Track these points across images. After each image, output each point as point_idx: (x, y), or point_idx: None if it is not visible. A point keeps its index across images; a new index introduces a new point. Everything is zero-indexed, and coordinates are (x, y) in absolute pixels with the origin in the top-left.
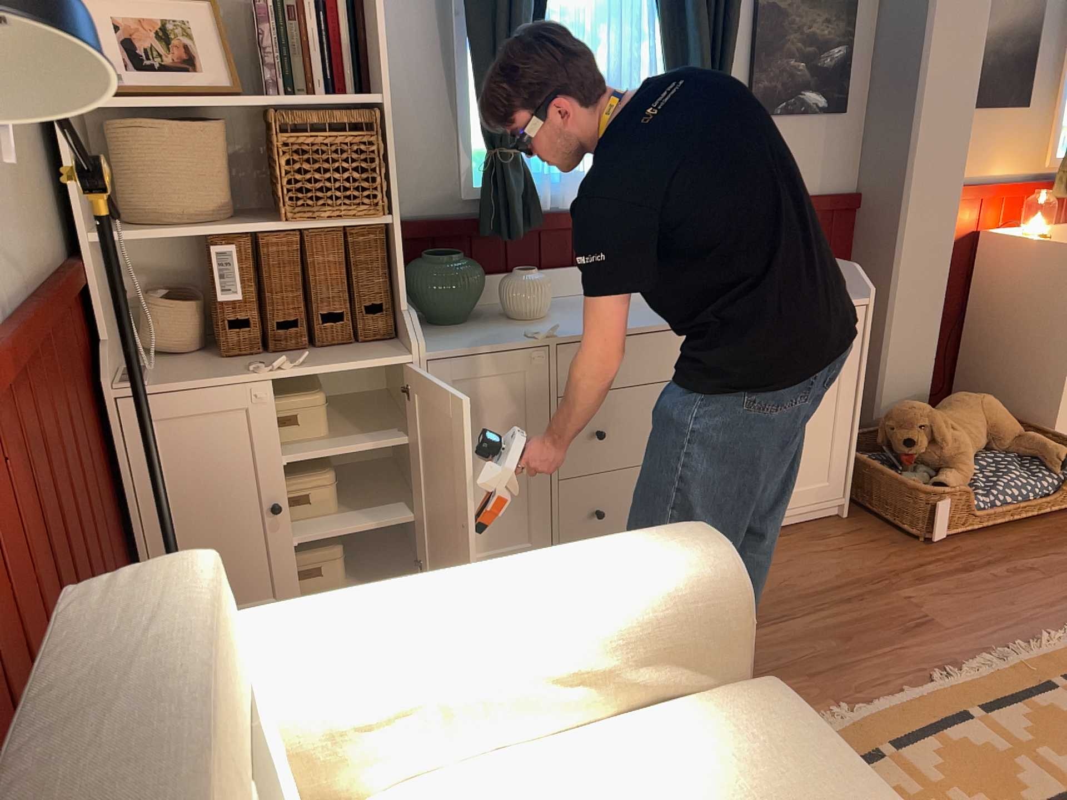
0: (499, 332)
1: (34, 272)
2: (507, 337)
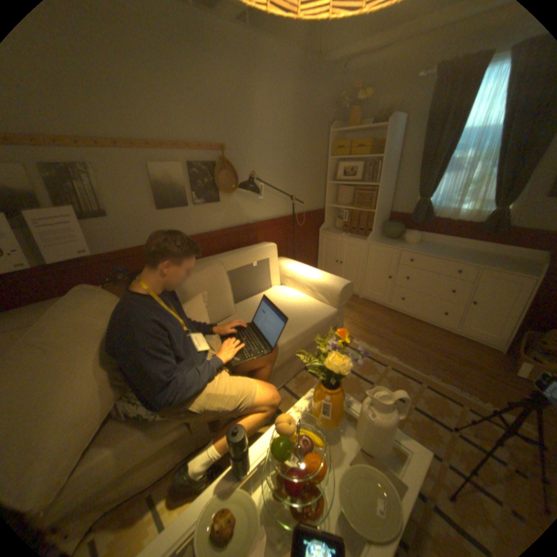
0: (393, 244)
1: (308, 210)
2: (391, 245)
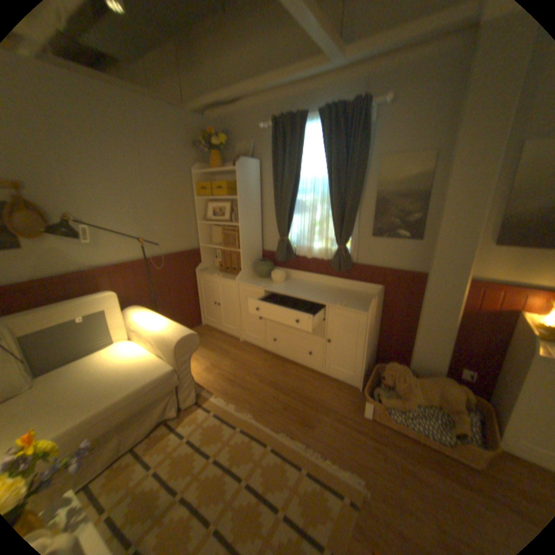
0: (261, 283)
1: (177, 250)
2: (258, 284)
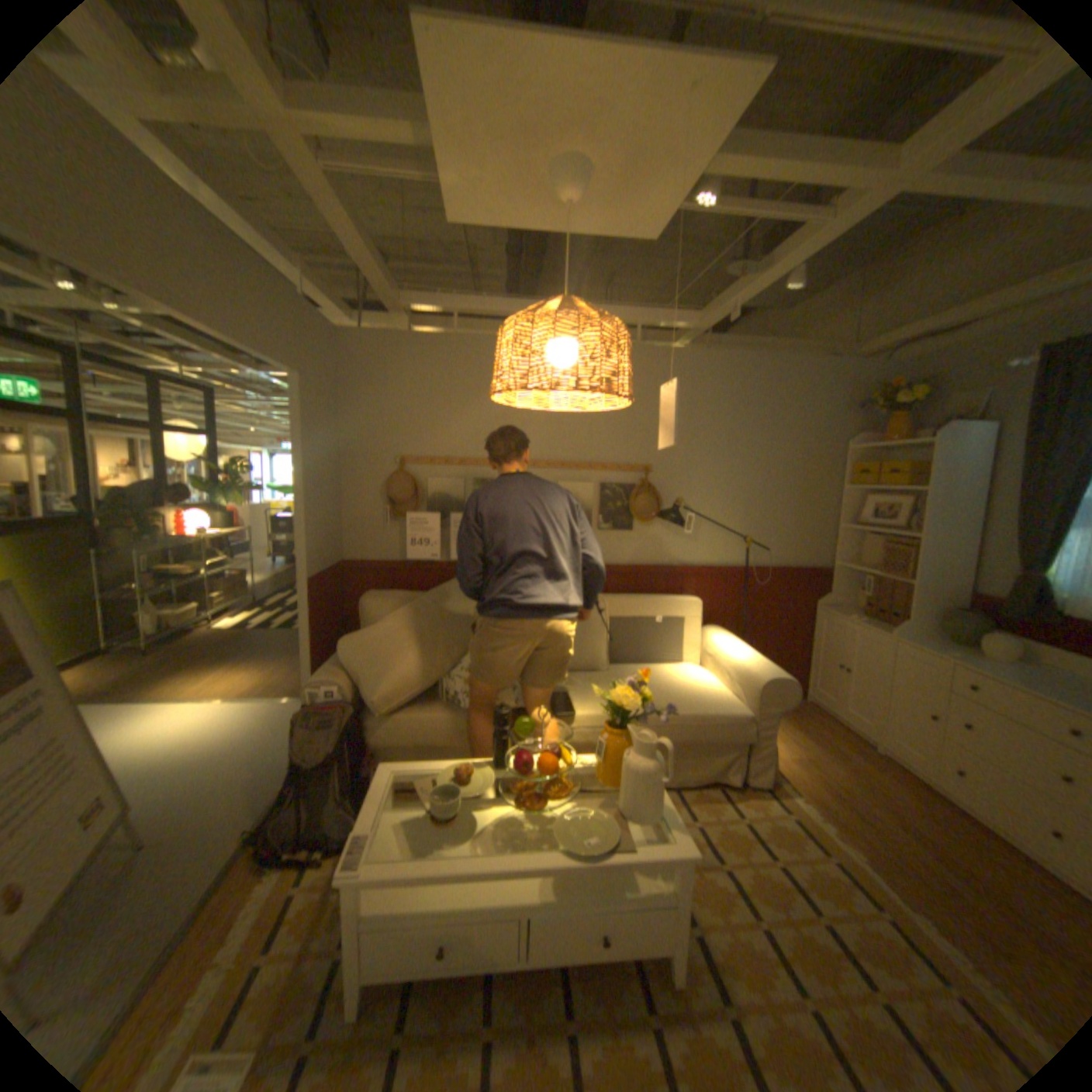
0: (950, 650)
1: (793, 563)
2: (942, 651)
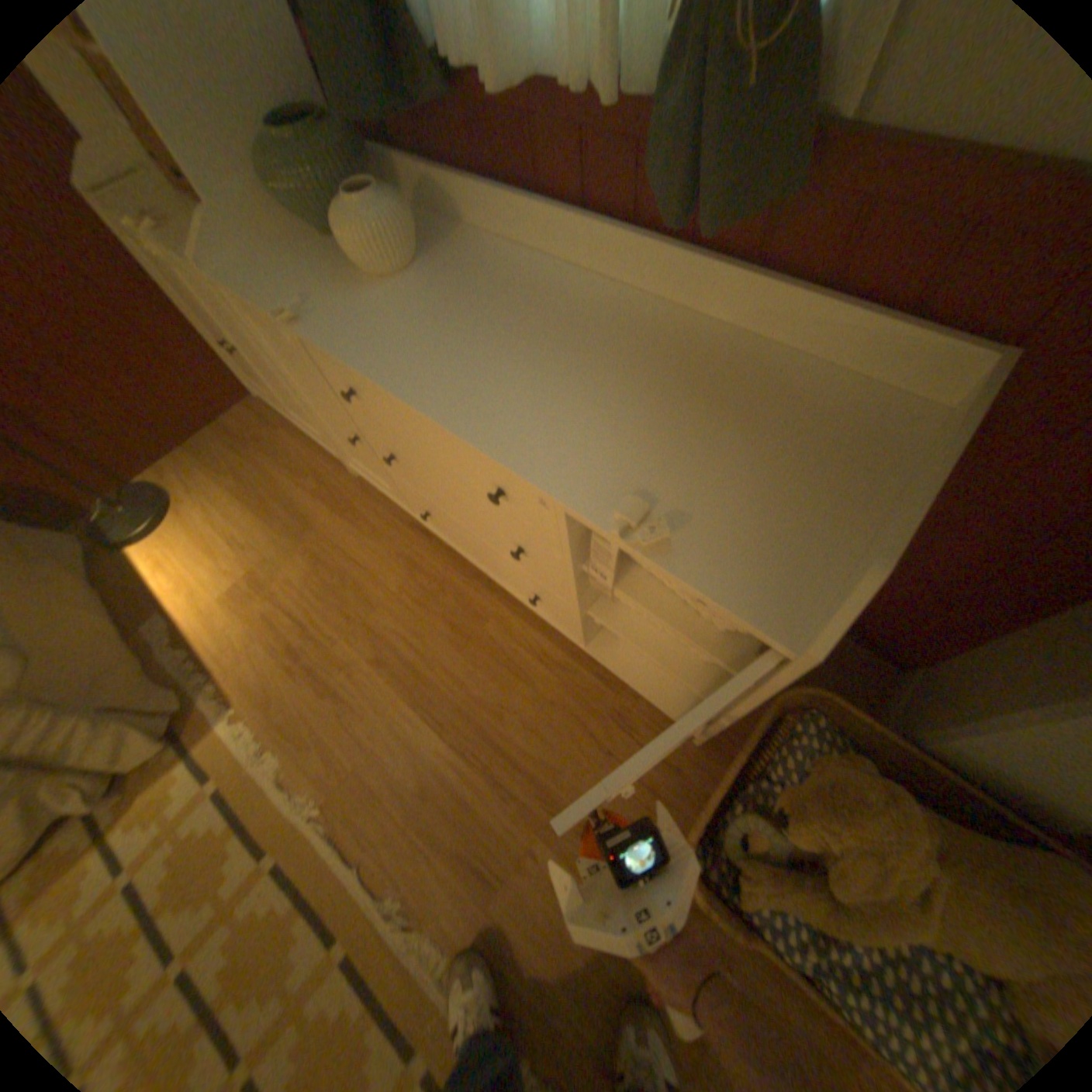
0: (295, 277)
1: None
2: (276, 291)
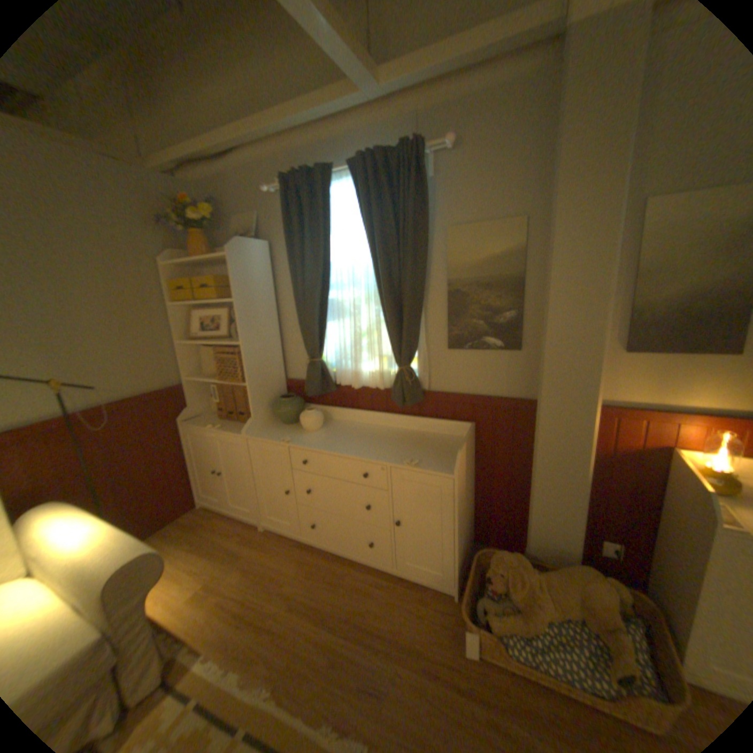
0: (283, 434)
1: (137, 391)
2: (278, 437)
